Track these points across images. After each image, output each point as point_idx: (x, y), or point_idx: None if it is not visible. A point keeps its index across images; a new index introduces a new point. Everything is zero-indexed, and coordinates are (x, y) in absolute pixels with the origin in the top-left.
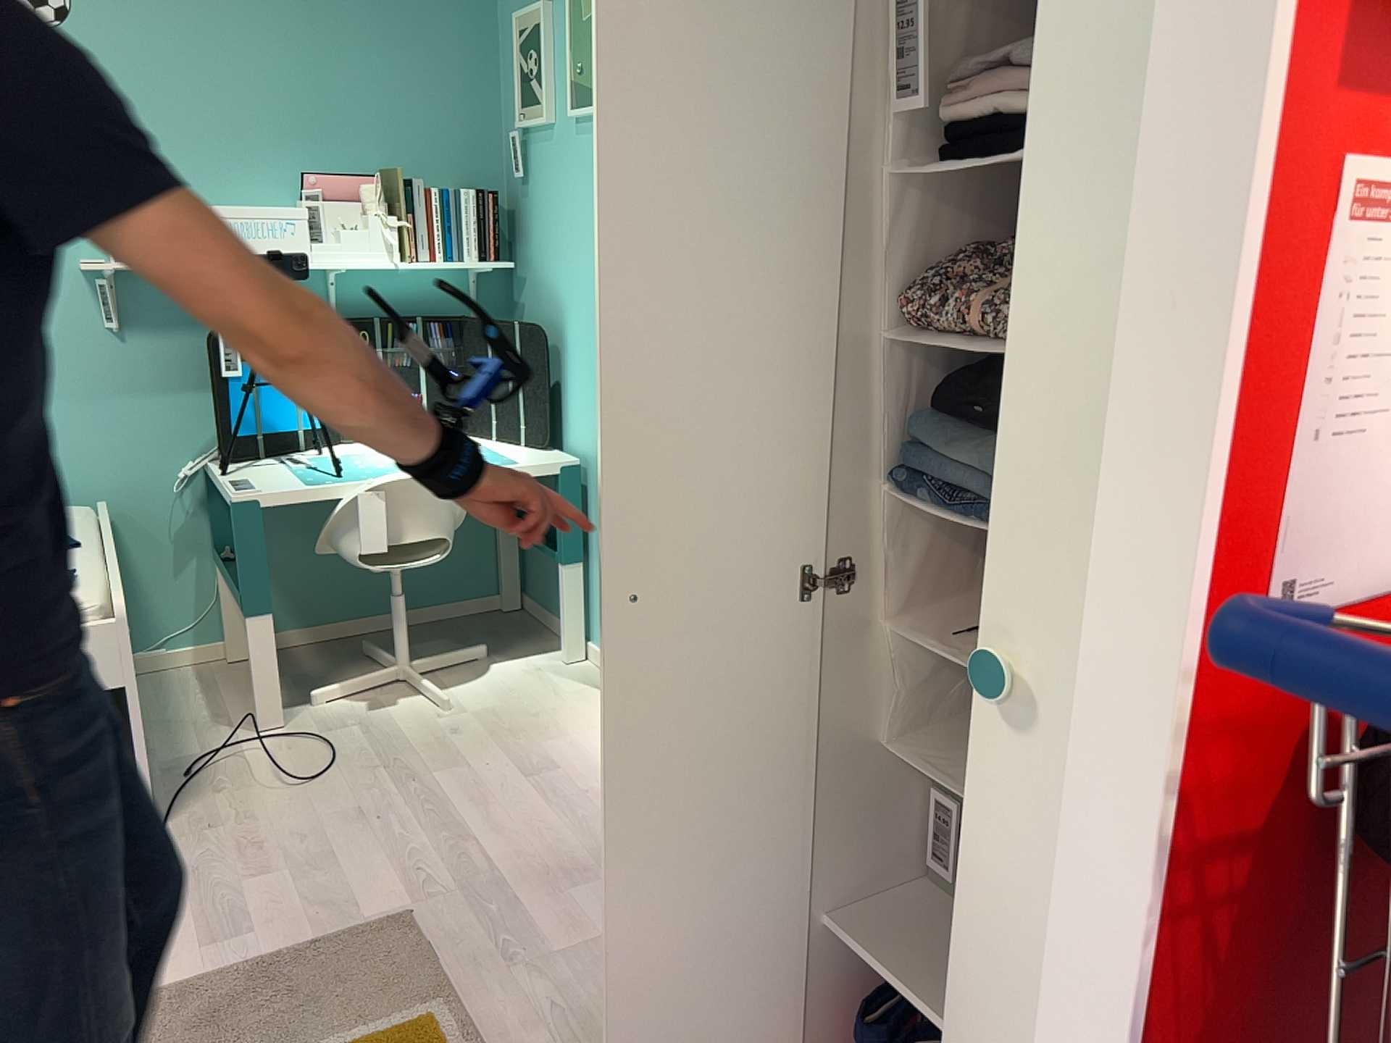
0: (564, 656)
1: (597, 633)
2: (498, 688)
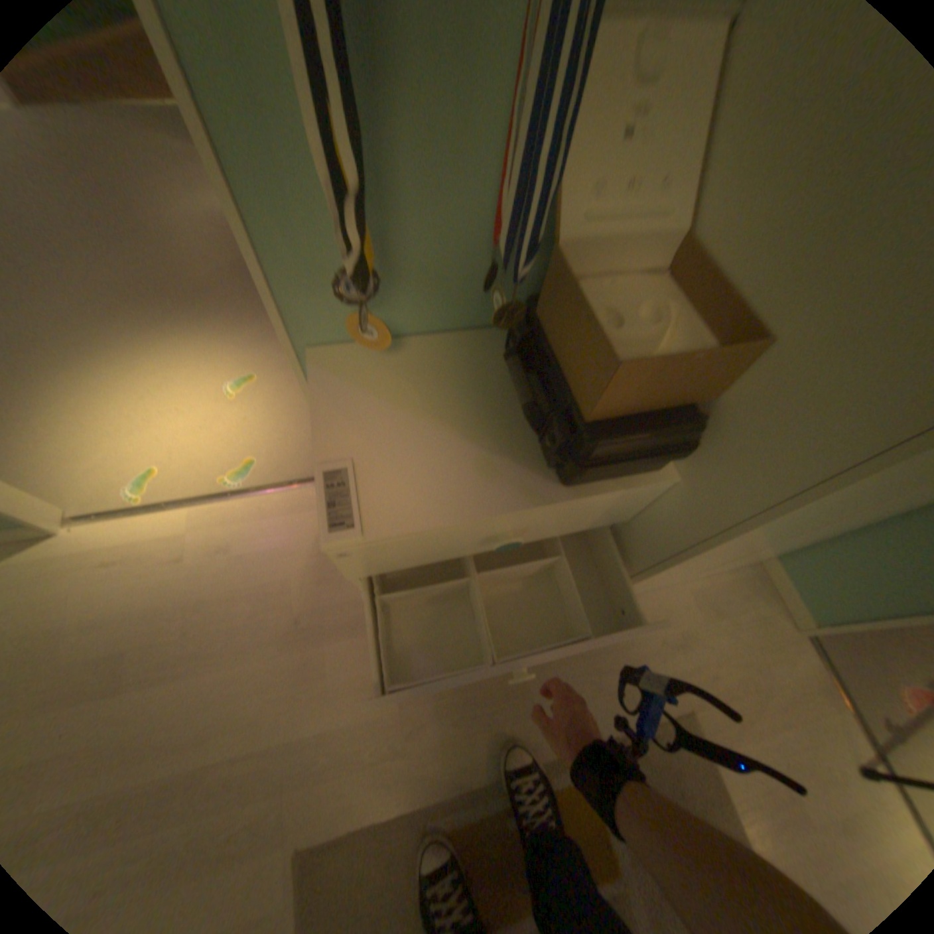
0: None
1: None
2: None
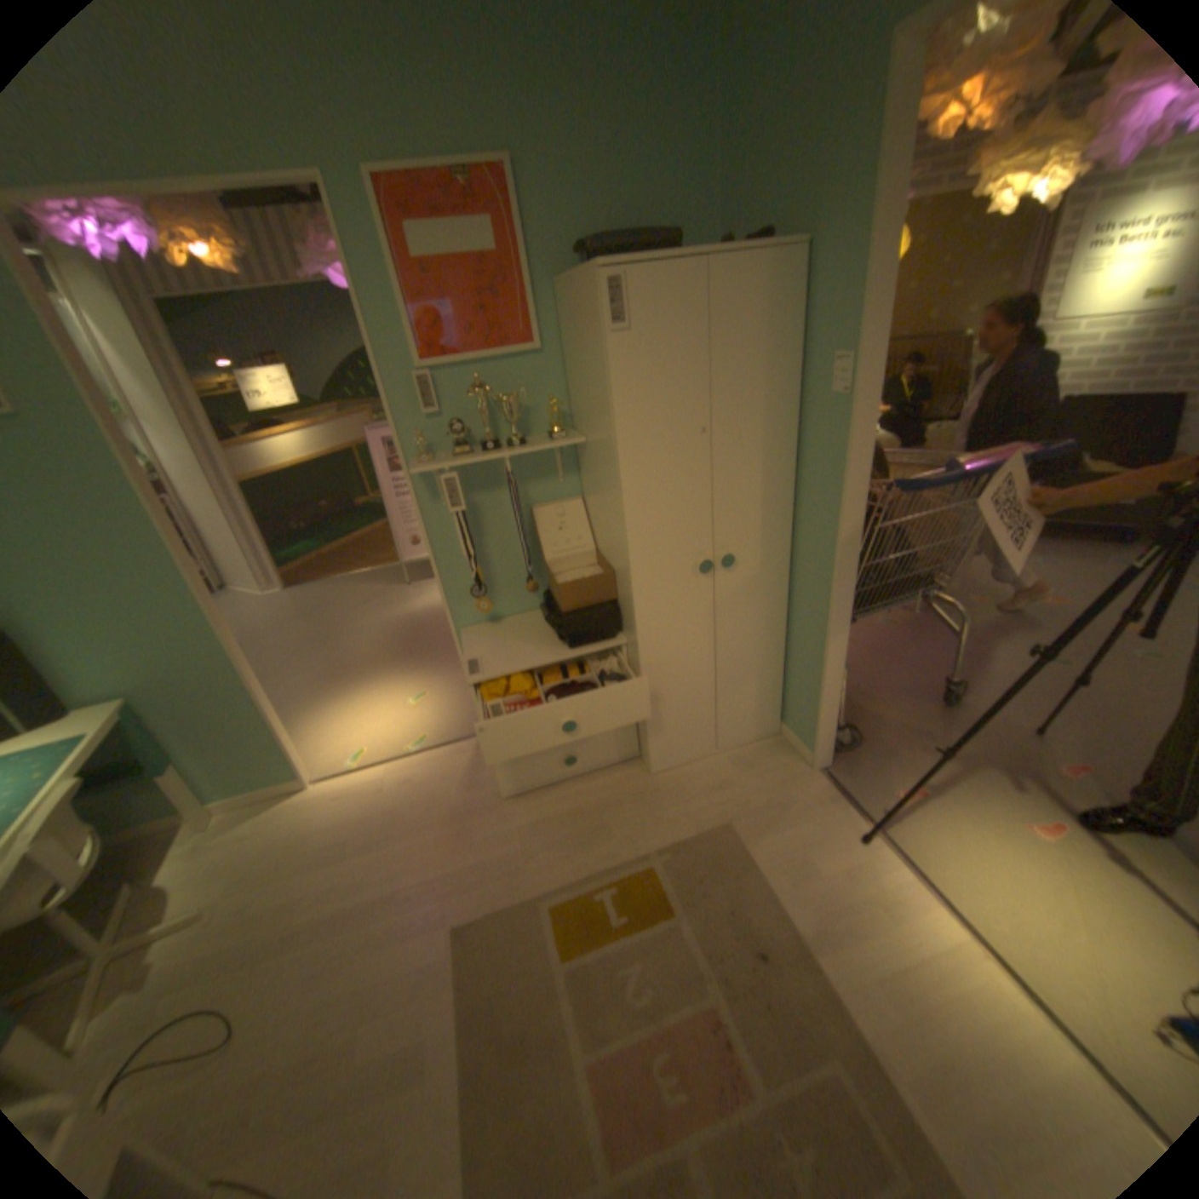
0: (189, 832)
1: (210, 795)
2: (198, 880)
